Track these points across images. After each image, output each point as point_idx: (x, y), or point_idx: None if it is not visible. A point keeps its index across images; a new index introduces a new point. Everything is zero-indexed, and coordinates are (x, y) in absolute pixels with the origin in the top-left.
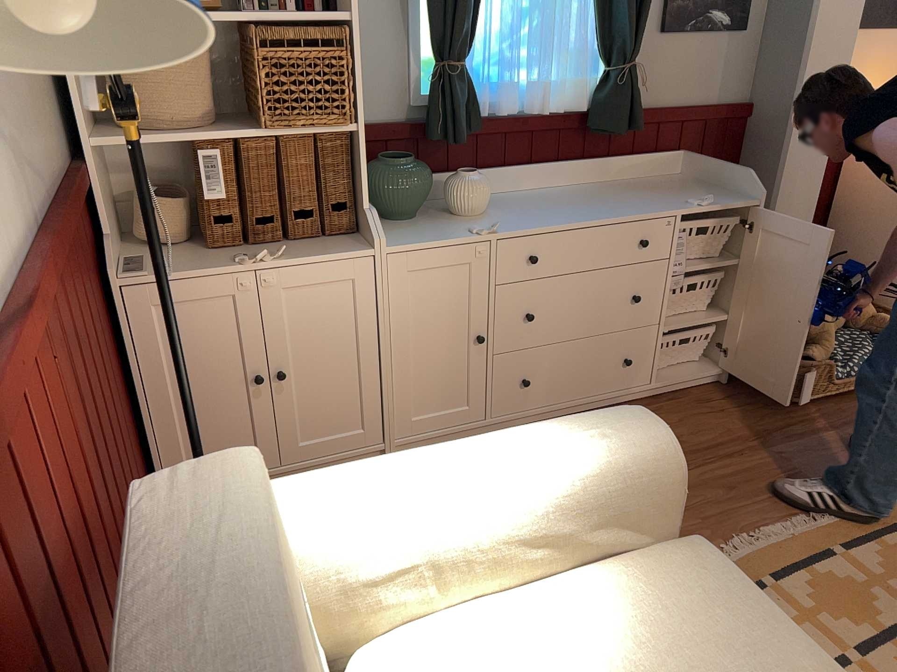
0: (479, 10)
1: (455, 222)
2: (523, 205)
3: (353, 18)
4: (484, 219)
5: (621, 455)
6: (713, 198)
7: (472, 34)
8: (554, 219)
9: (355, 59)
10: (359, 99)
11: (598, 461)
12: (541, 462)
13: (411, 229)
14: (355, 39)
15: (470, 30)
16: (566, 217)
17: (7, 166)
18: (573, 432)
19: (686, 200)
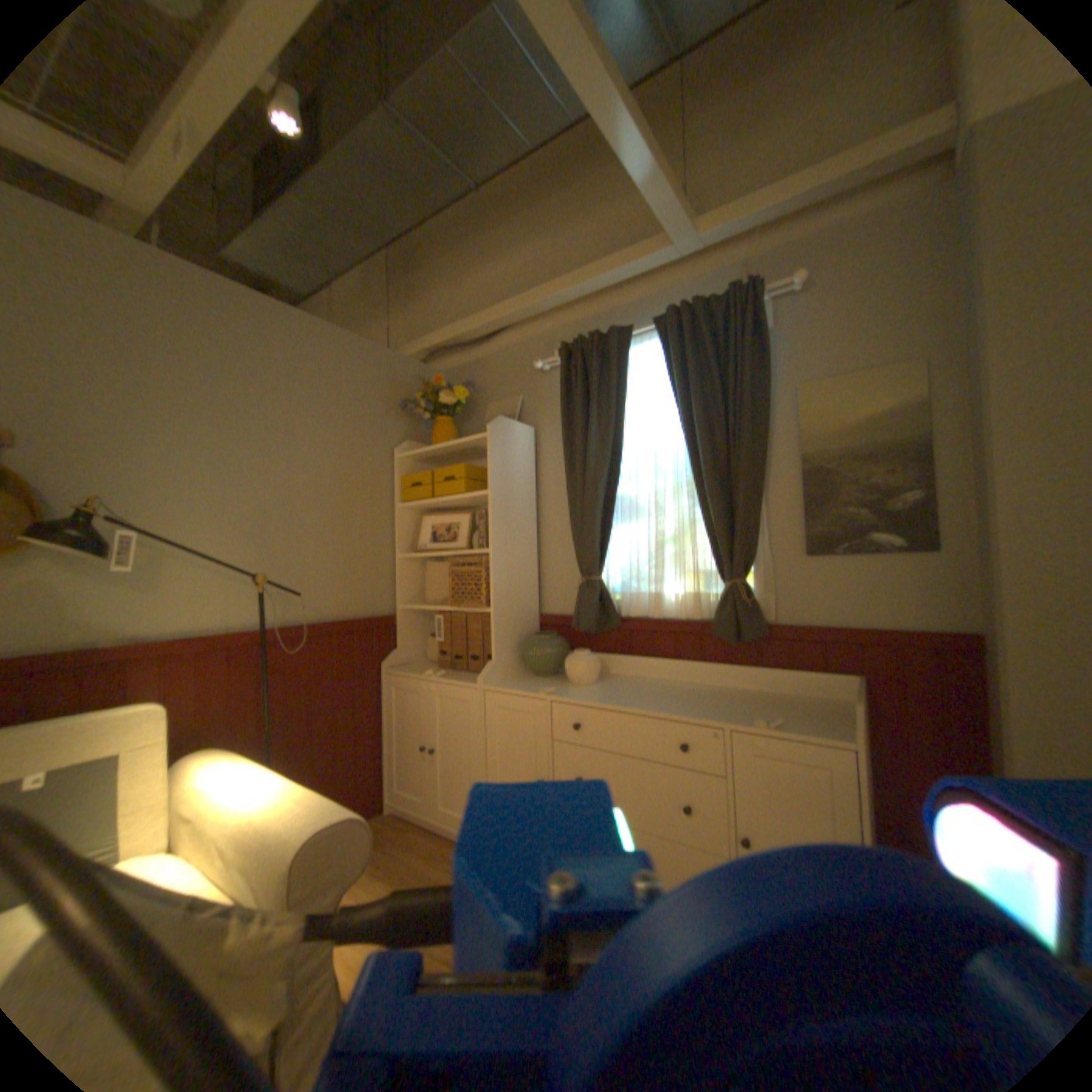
0: (610, 543)
1: (556, 684)
2: (630, 687)
3: (498, 550)
4: (576, 687)
5: (283, 826)
6: (780, 721)
7: (601, 558)
8: (609, 699)
9: (499, 572)
10: (493, 593)
11: (273, 821)
12: (265, 803)
13: (526, 681)
14: (492, 561)
15: (596, 556)
16: (622, 700)
17: (271, 600)
18: (303, 802)
19: (768, 719)
